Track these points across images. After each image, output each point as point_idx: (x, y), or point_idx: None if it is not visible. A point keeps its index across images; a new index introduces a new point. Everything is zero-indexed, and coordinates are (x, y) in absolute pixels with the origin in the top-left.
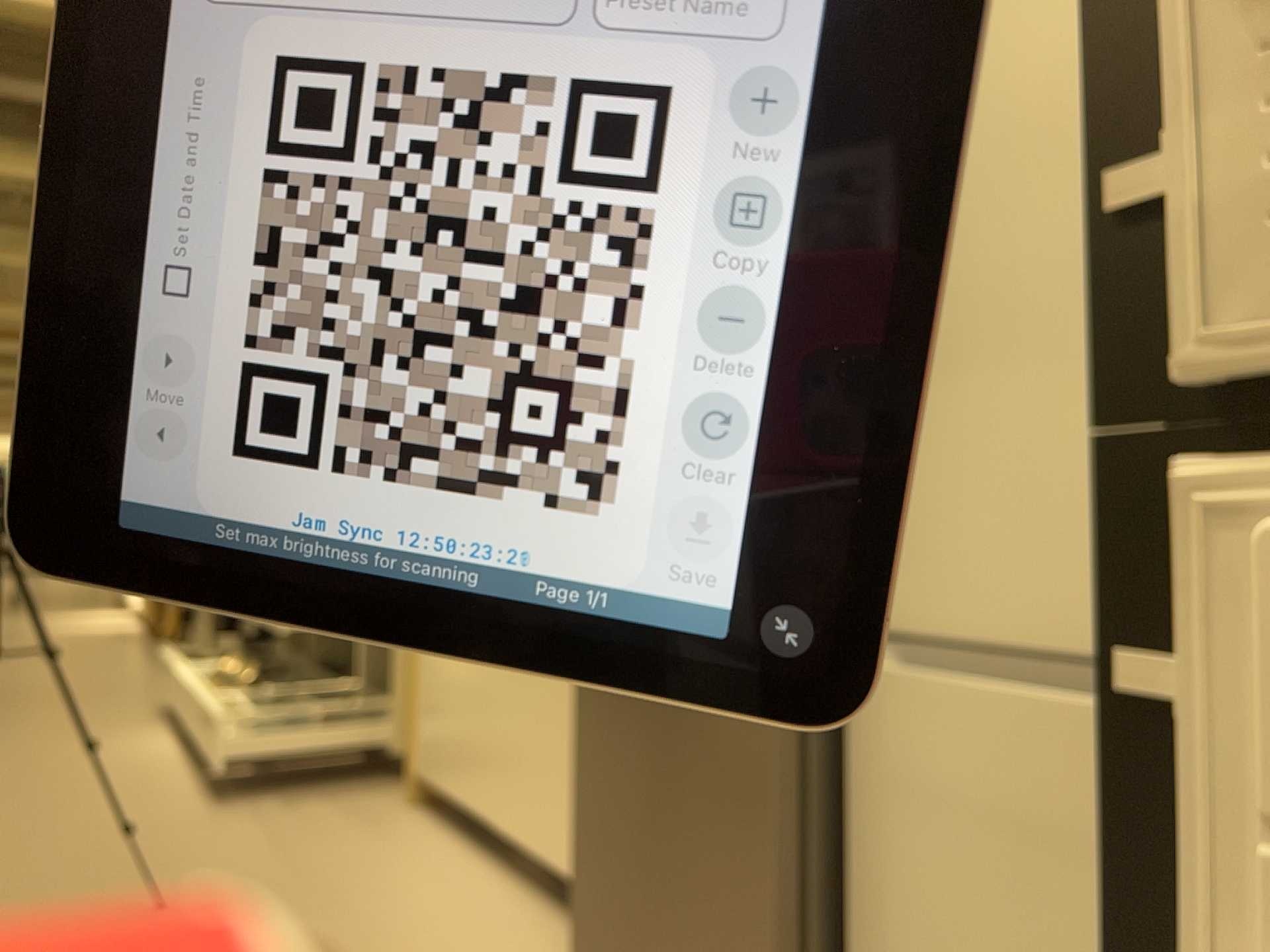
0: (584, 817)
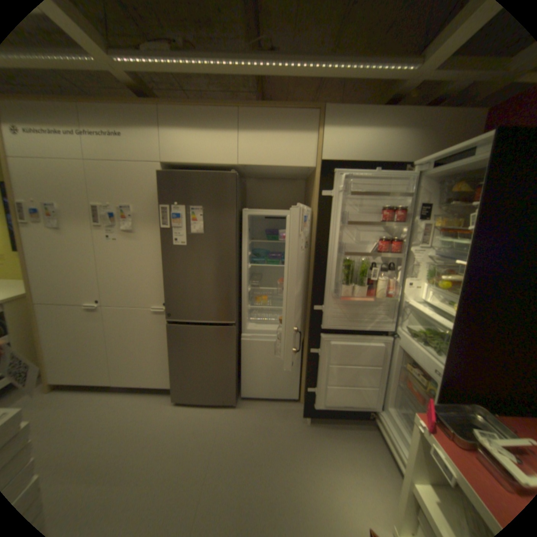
0: (172, 376)
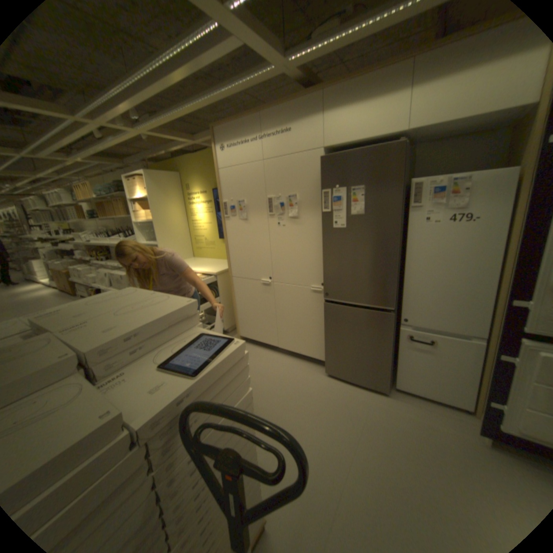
0: (328, 350)
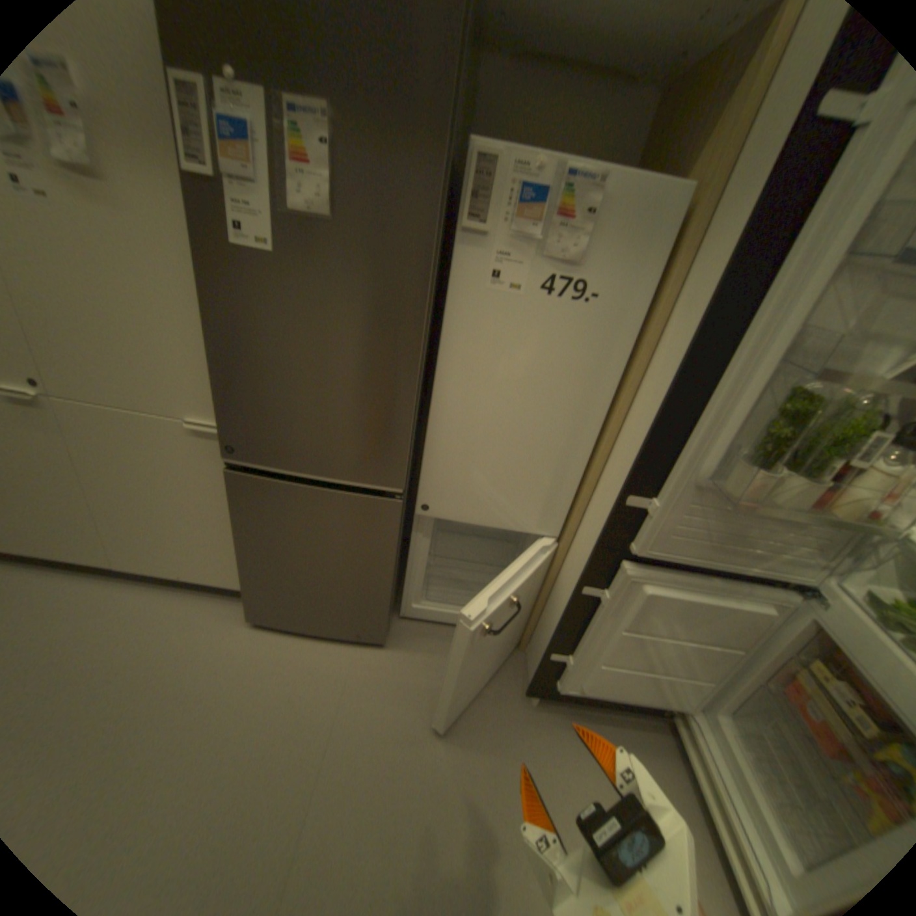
0: (247, 576)
